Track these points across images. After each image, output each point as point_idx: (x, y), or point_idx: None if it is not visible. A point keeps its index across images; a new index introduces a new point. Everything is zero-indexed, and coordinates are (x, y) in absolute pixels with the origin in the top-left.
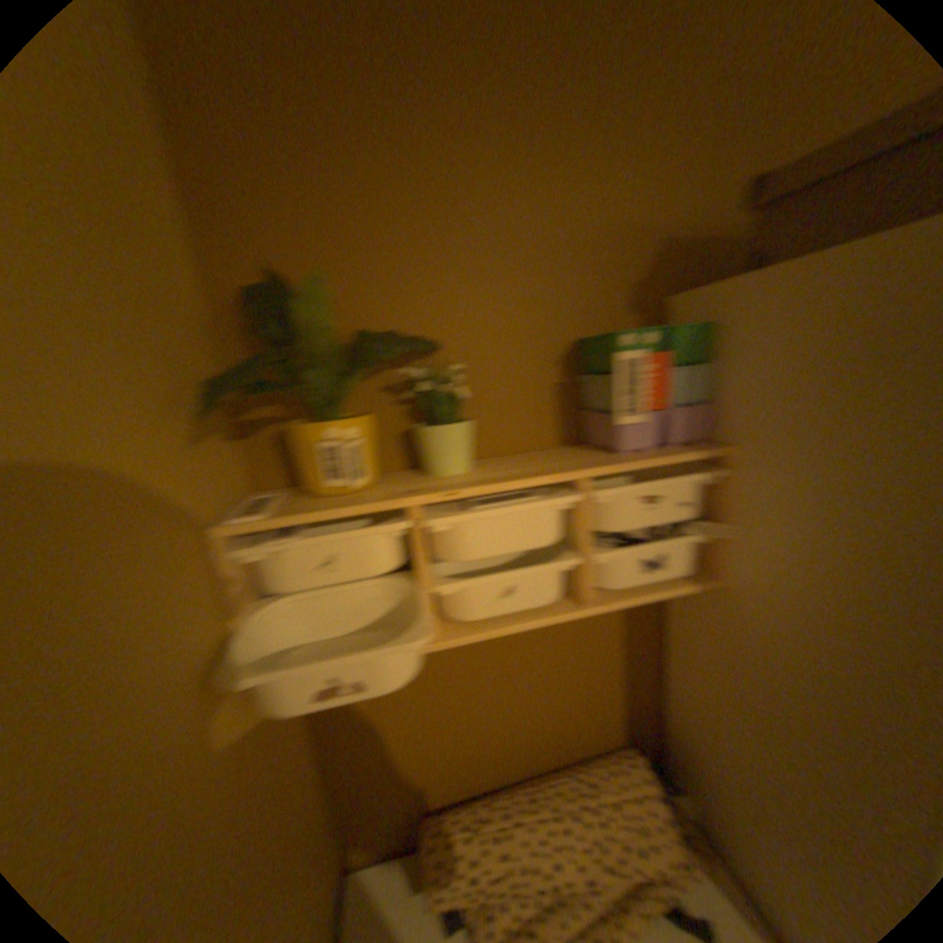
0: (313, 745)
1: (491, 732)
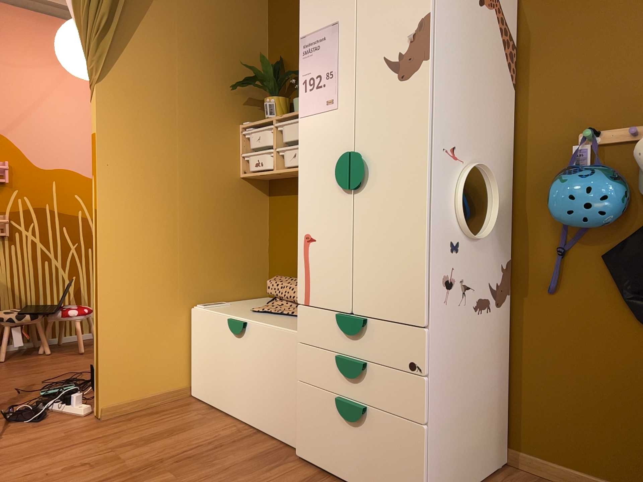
0: (267, 234)
1: None
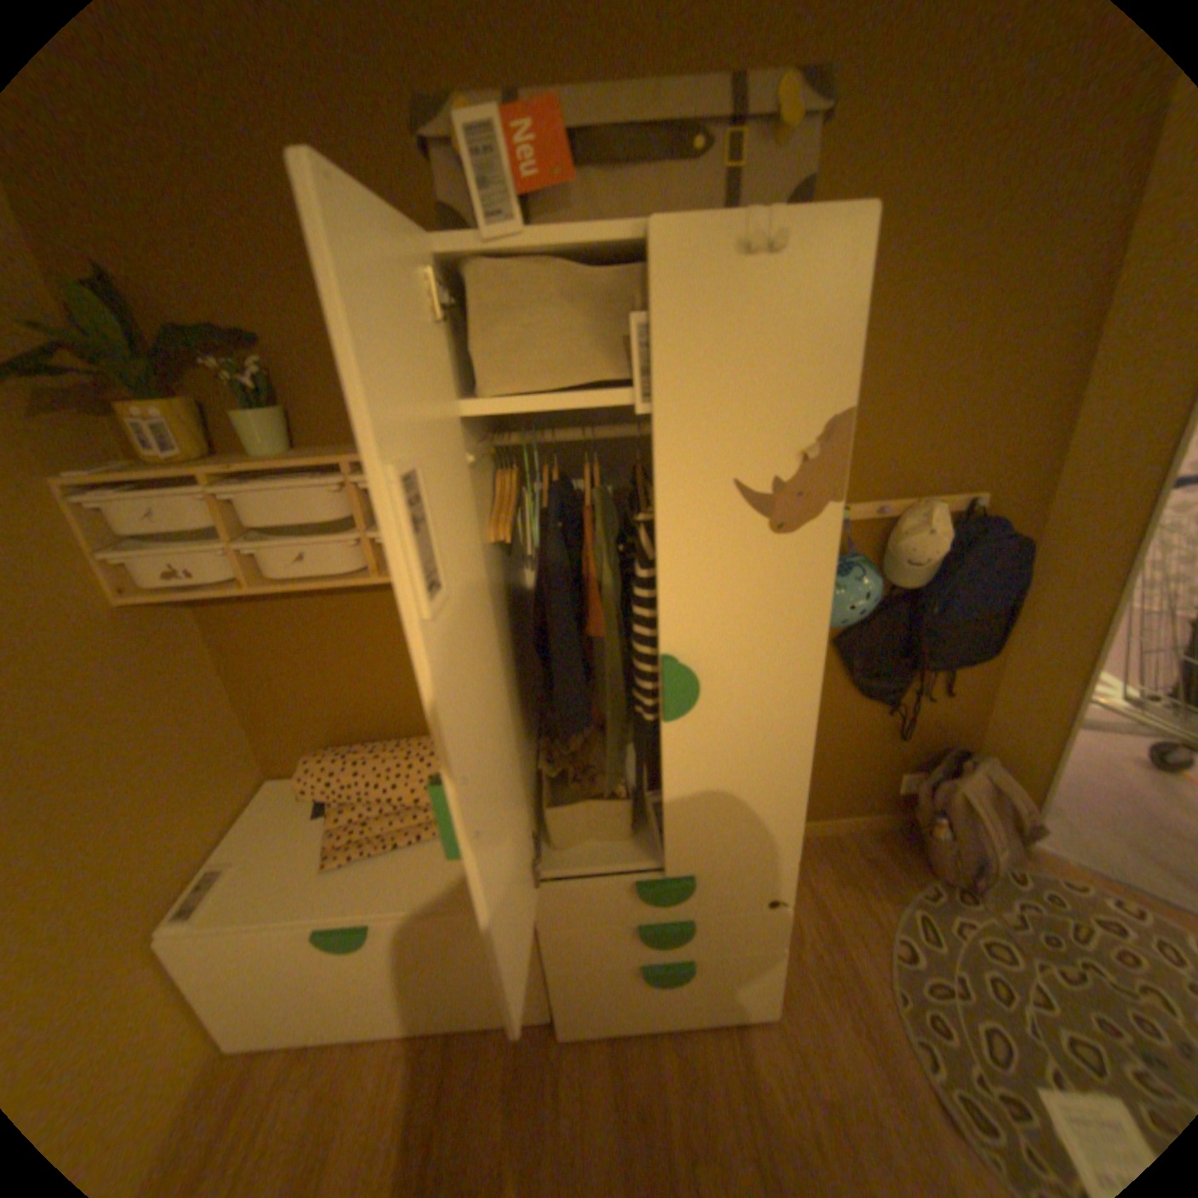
0: (219, 679)
1: (371, 692)
